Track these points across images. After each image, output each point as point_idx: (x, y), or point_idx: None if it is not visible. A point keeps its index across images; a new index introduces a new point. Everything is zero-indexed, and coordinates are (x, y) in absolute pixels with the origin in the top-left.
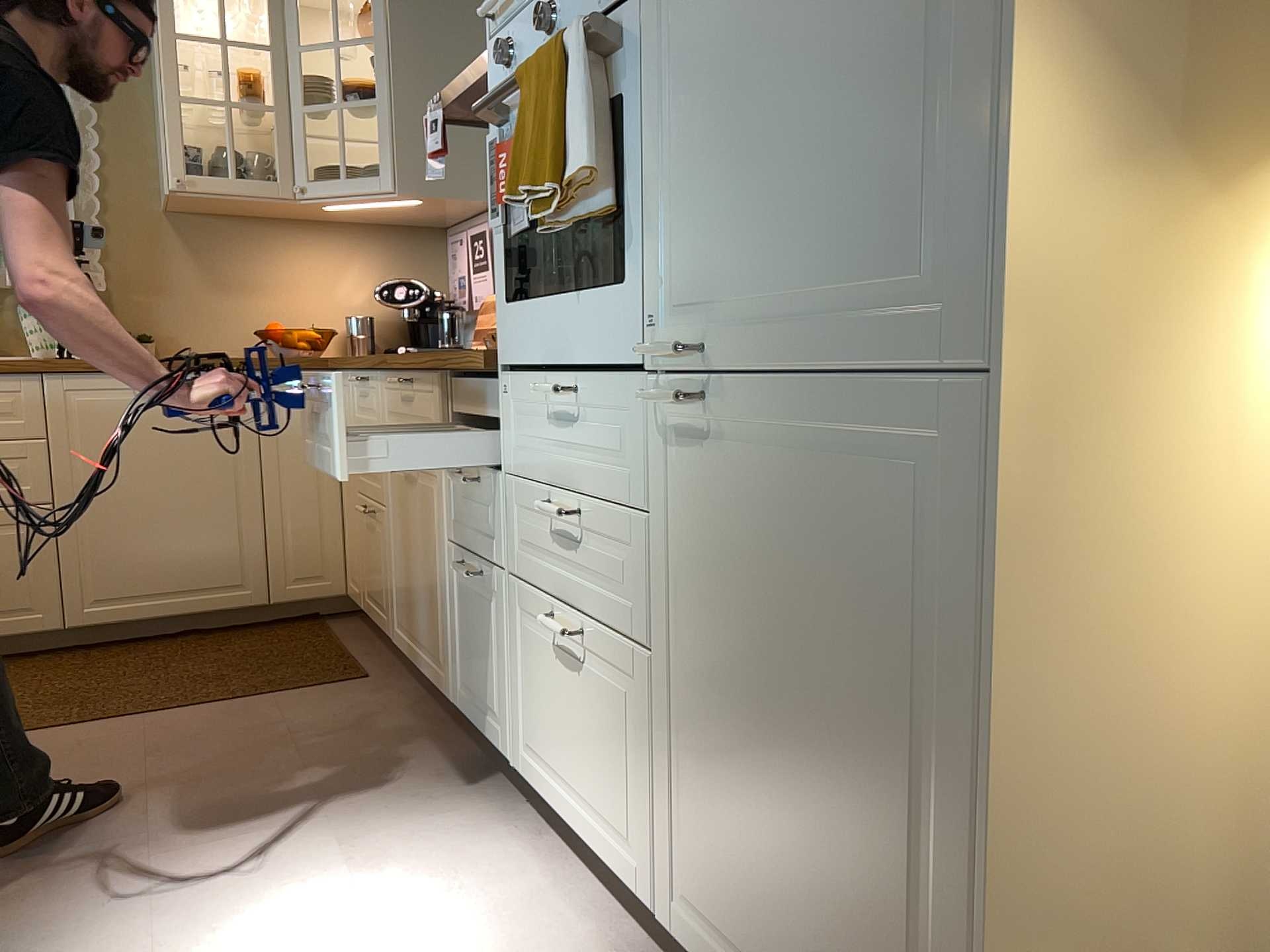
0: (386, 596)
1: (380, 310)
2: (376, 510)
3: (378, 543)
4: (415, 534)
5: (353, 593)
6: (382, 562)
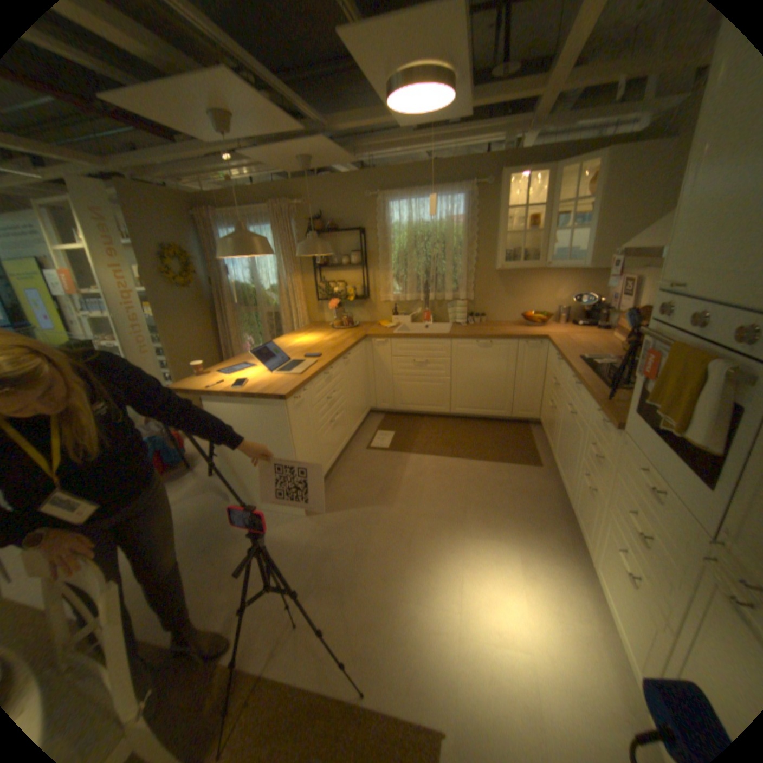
0: (554, 440)
1: (574, 302)
2: (556, 408)
3: (554, 420)
4: (570, 438)
5: (542, 423)
6: (555, 428)
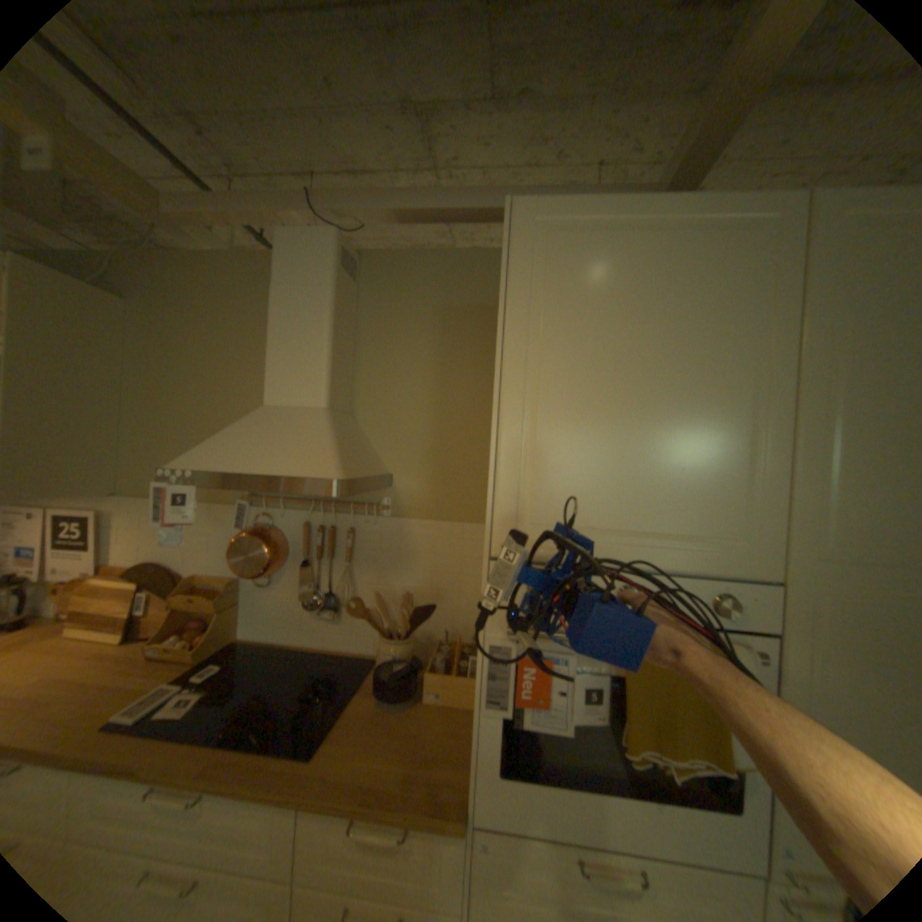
0: None
1: None
2: None
3: None
4: None
5: None
6: None
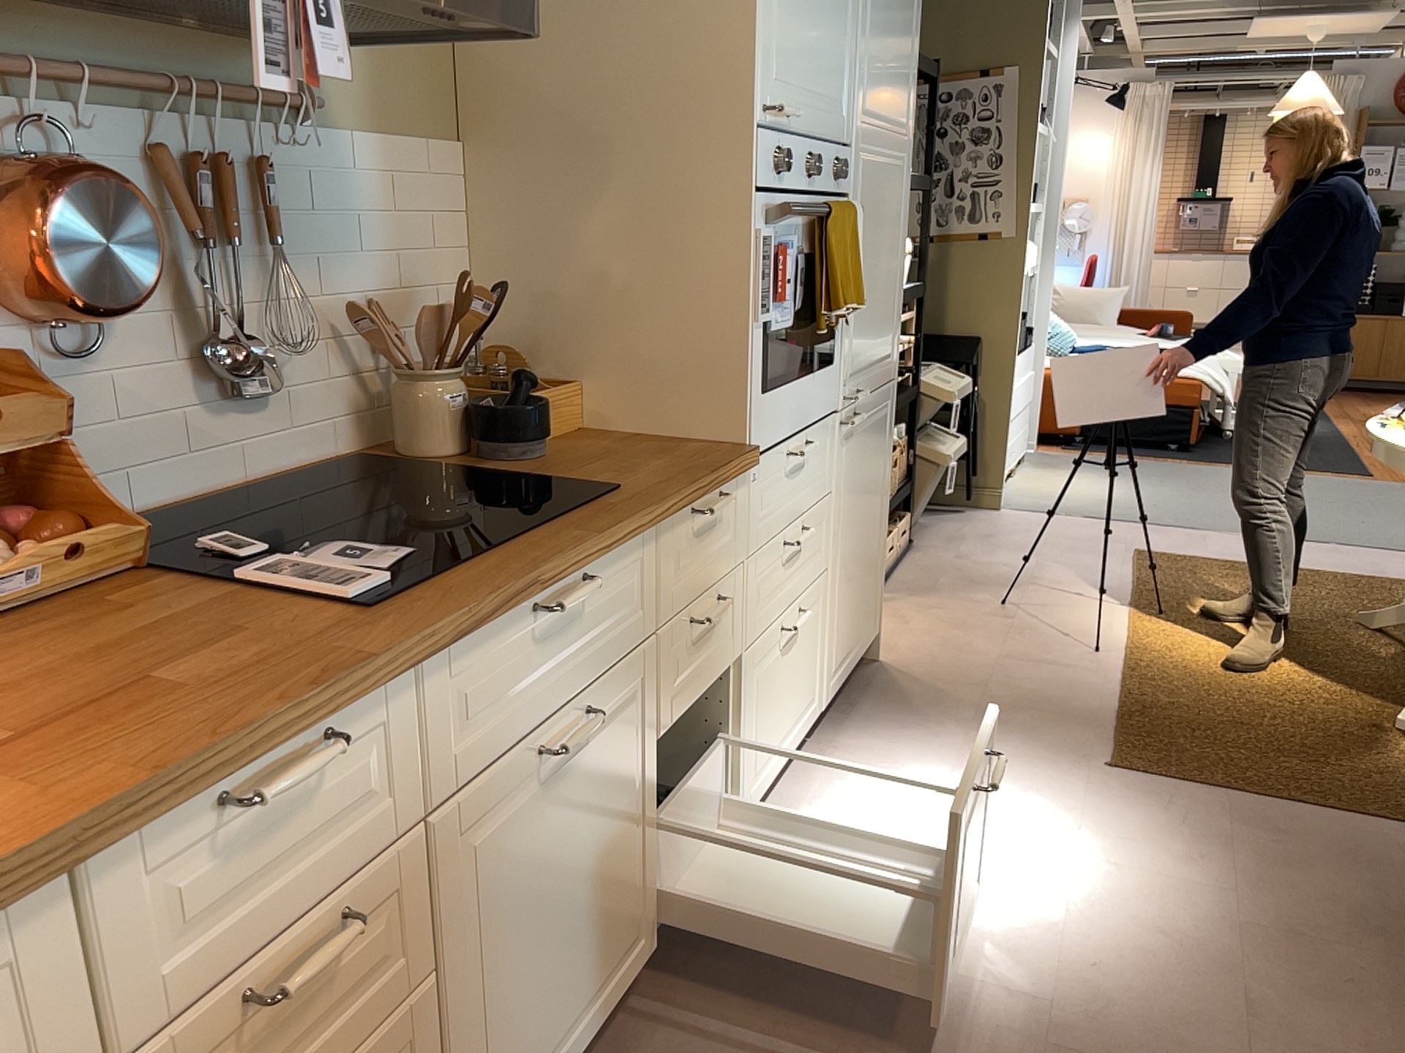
0: None
1: None
2: (371, 1050)
3: None
4: (578, 836)
5: None
6: None
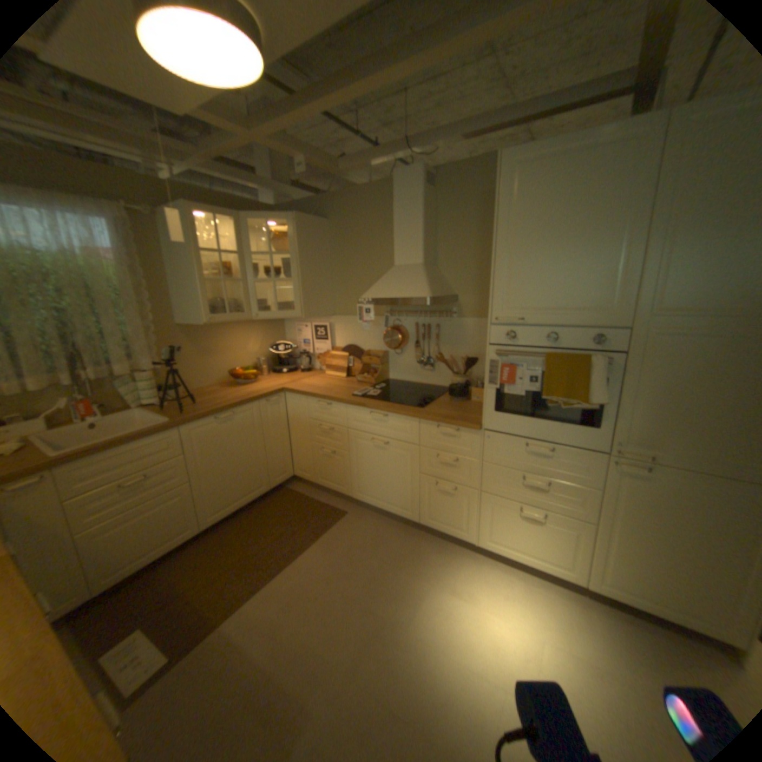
0: (344, 481)
1: (262, 353)
2: (336, 451)
3: (336, 463)
4: (384, 466)
5: (302, 476)
6: (340, 469)
